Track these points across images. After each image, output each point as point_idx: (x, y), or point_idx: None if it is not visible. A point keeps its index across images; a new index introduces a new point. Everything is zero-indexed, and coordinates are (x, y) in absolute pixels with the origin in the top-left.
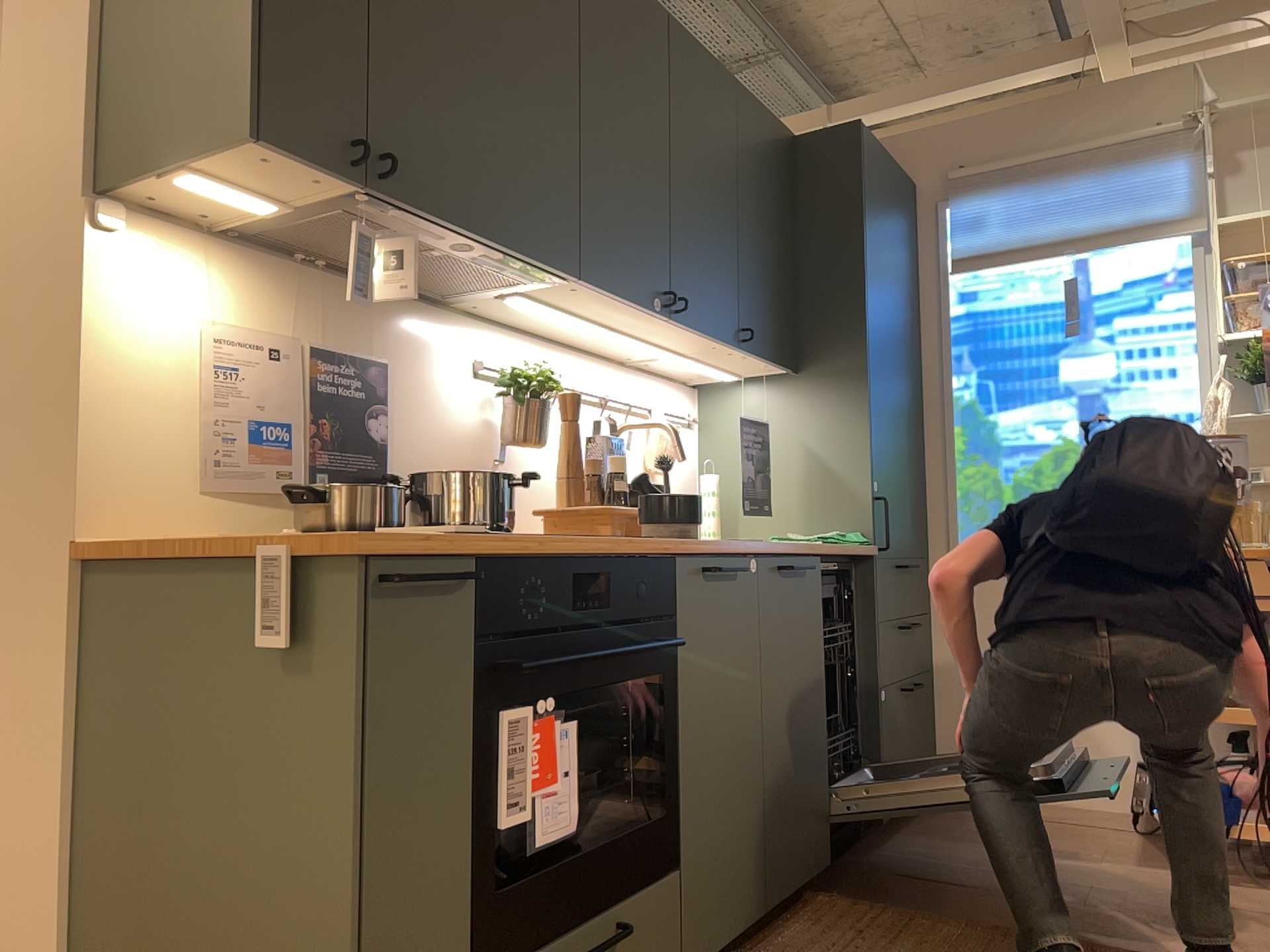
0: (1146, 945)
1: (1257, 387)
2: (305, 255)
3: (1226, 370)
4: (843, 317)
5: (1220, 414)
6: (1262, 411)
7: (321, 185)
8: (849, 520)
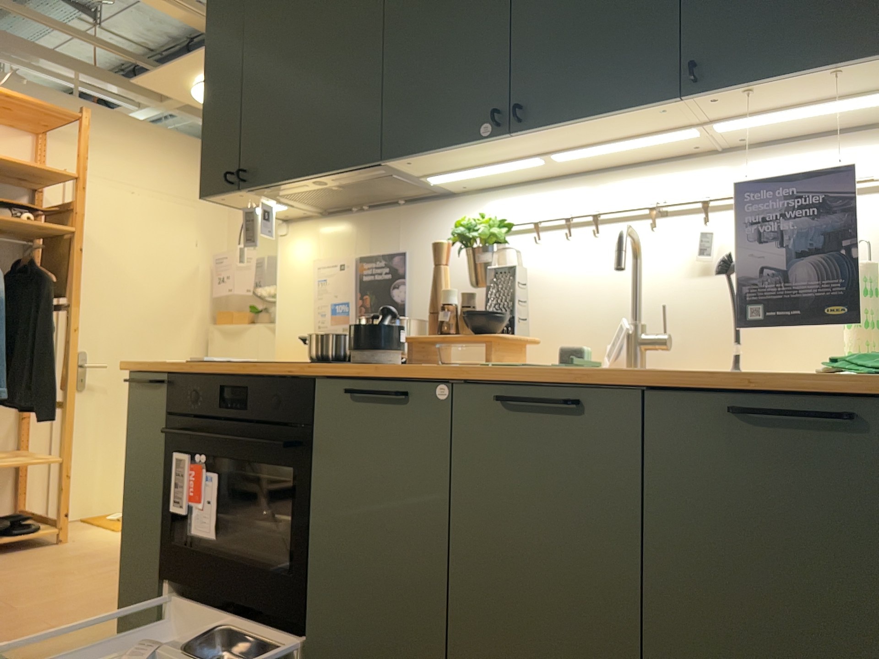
0: None
1: None
2: (353, 207)
3: None
4: None
5: None
6: None
7: (247, 195)
8: None
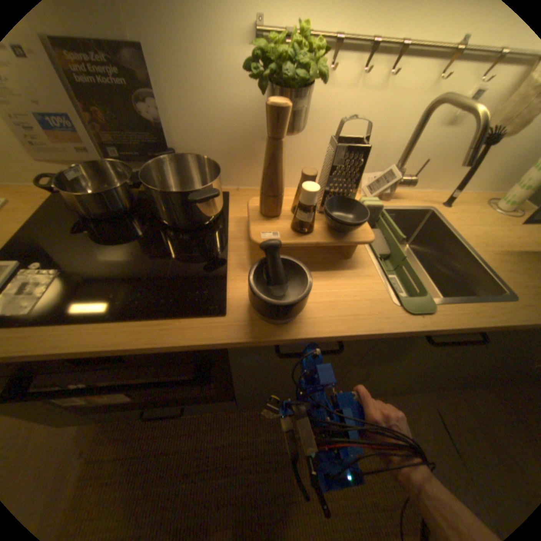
0: None
1: None
2: None
3: None
4: None
5: None
6: None
7: None
8: None
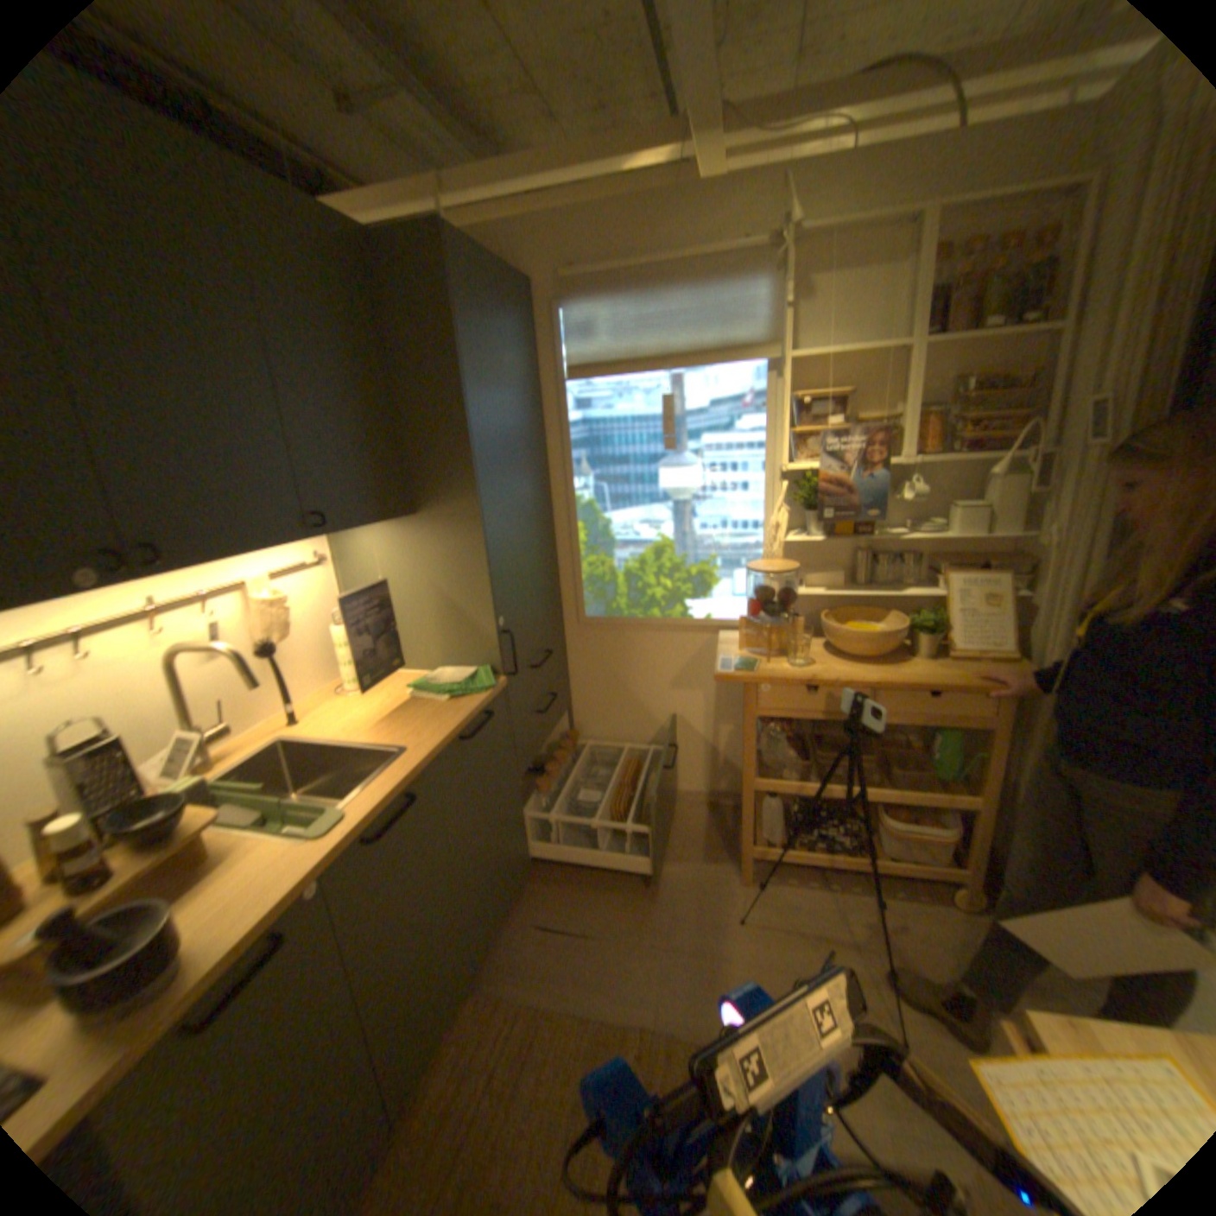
0: (705, 1022)
1: (809, 512)
2: None
3: (788, 495)
4: (450, 460)
5: (781, 538)
6: (810, 532)
7: None
8: (479, 654)
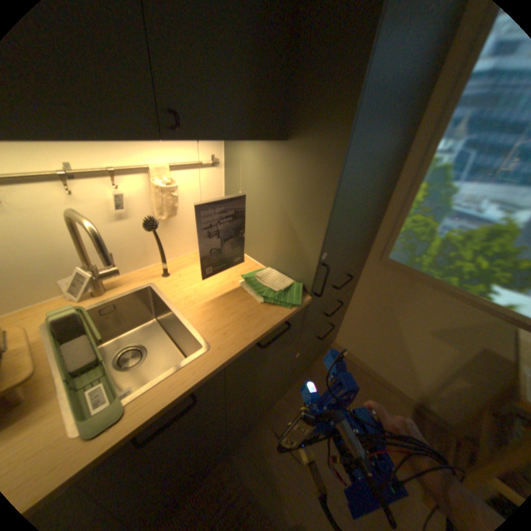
0: None
1: None
2: None
3: None
4: (337, 82)
5: None
6: None
7: None
8: (298, 272)
